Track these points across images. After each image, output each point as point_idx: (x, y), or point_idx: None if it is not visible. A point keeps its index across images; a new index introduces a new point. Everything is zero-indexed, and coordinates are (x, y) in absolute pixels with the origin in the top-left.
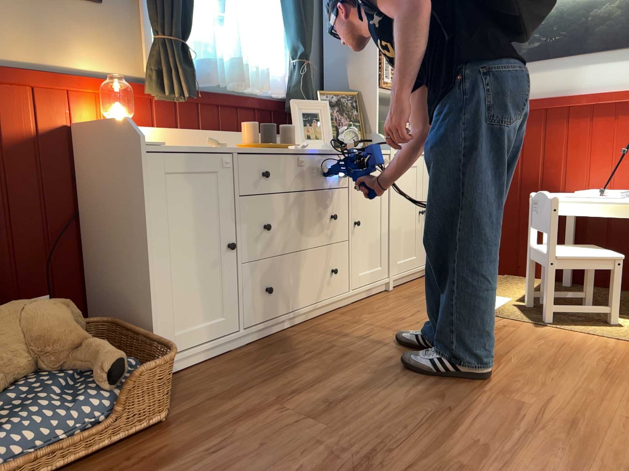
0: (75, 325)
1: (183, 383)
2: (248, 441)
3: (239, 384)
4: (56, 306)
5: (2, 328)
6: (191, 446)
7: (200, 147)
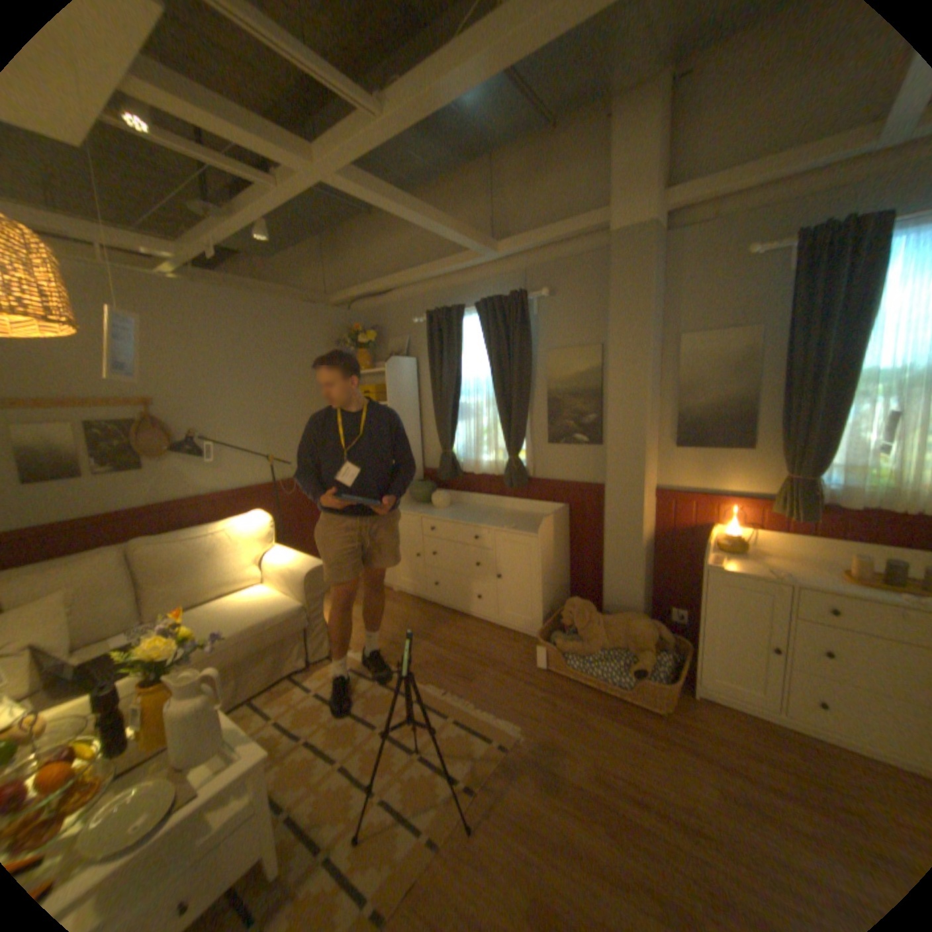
0: (655, 640)
1: (708, 712)
2: (675, 762)
3: (731, 741)
4: (647, 627)
5: (620, 625)
6: (654, 736)
7: (767, 573)
